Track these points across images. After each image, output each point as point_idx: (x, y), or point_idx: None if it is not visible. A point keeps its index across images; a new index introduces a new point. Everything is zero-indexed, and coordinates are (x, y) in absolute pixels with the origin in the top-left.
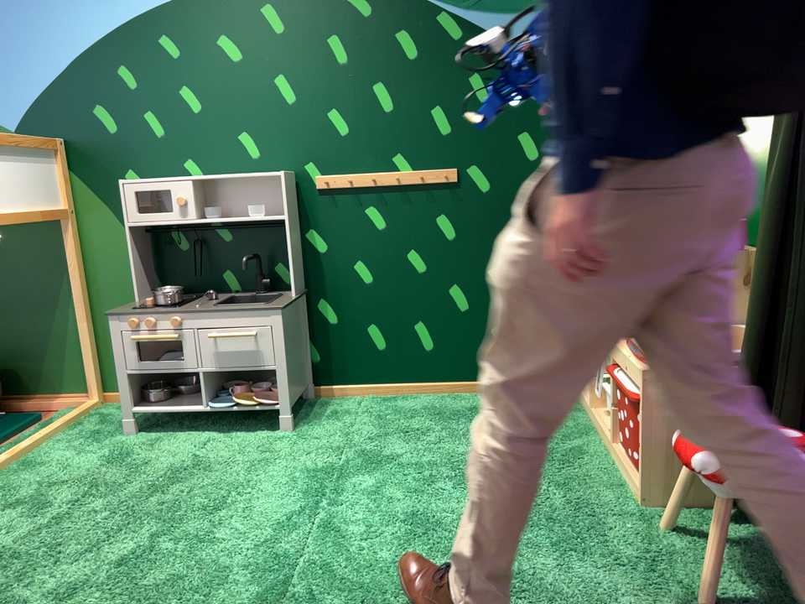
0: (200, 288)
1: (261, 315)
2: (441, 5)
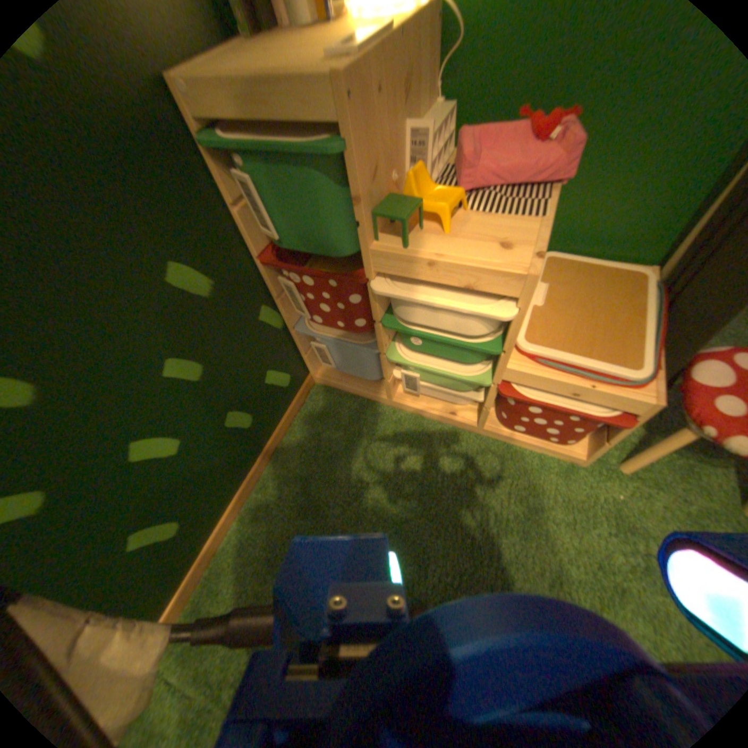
0: None
1: None
2: None
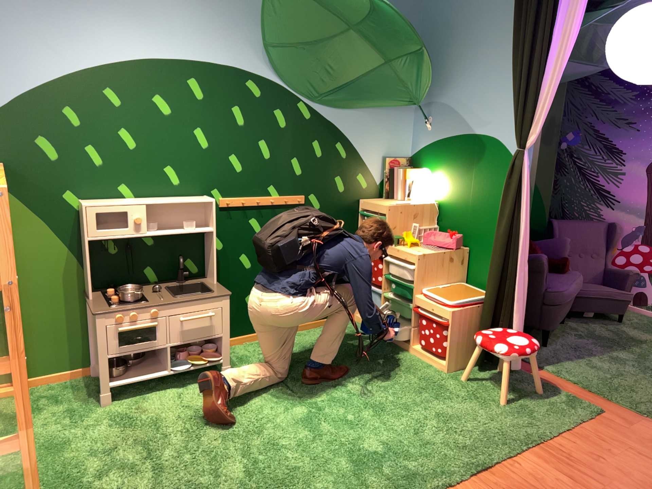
0: (130, 281)
1: (219, 299)
2: (301, 100)
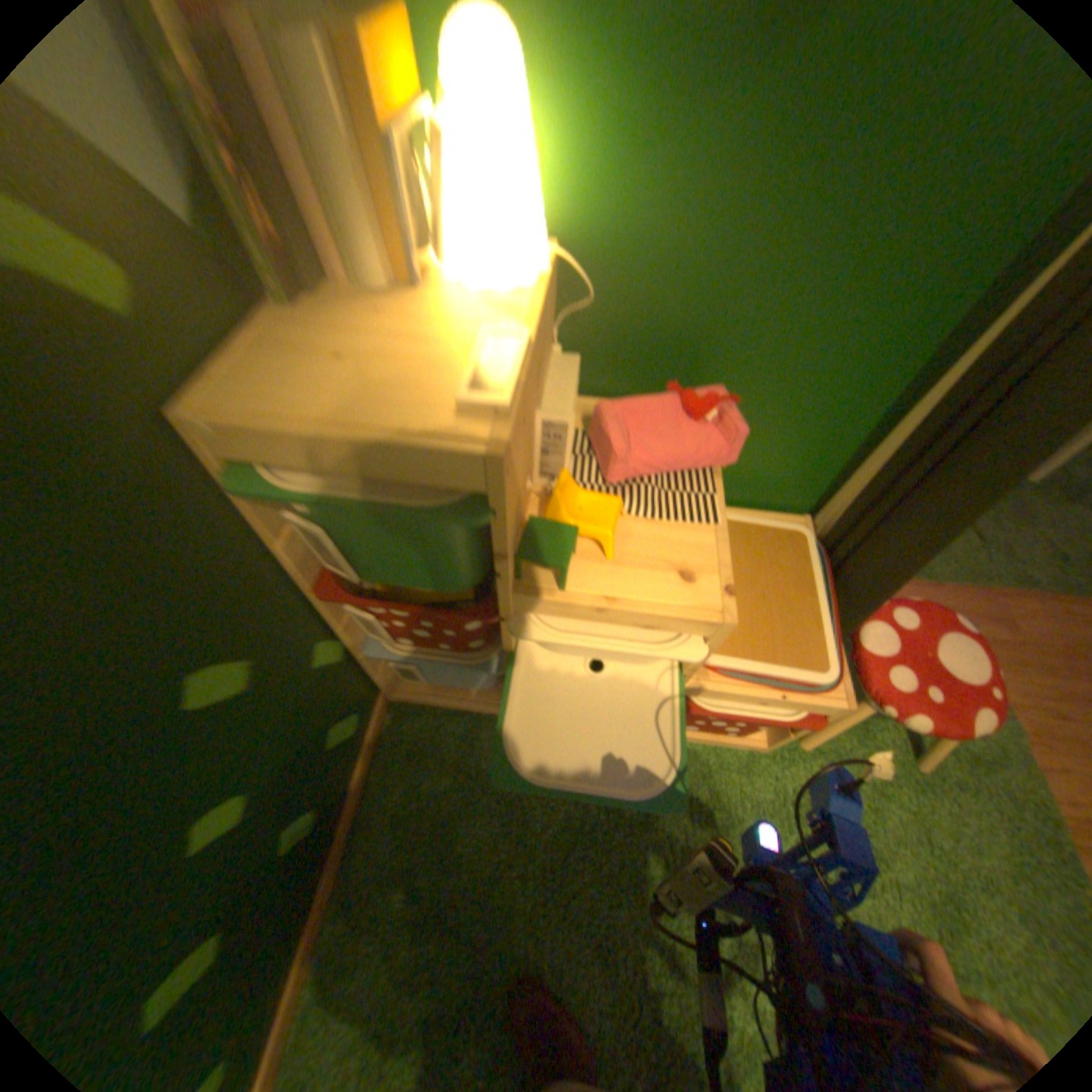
0: None
1: None
2: None
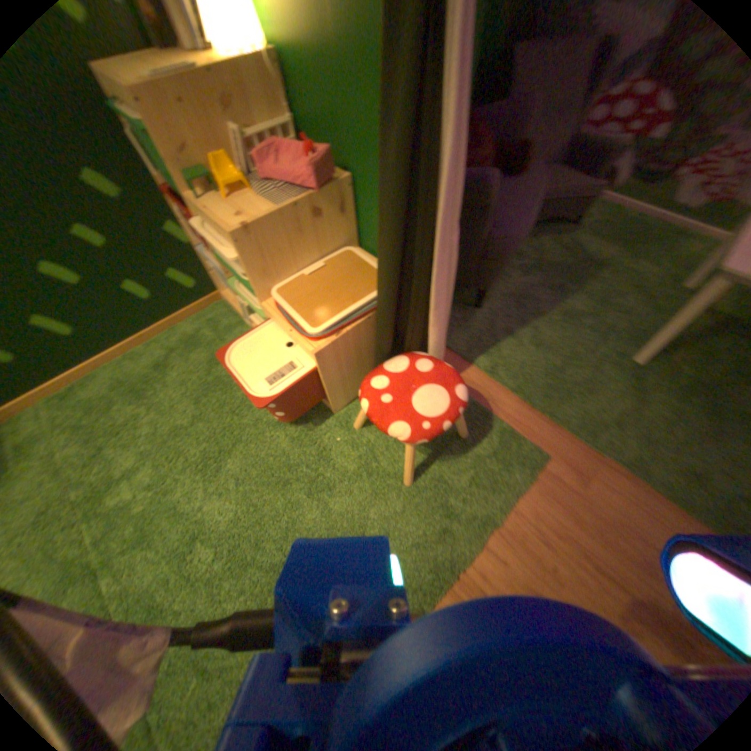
0: None
1: None
2: None
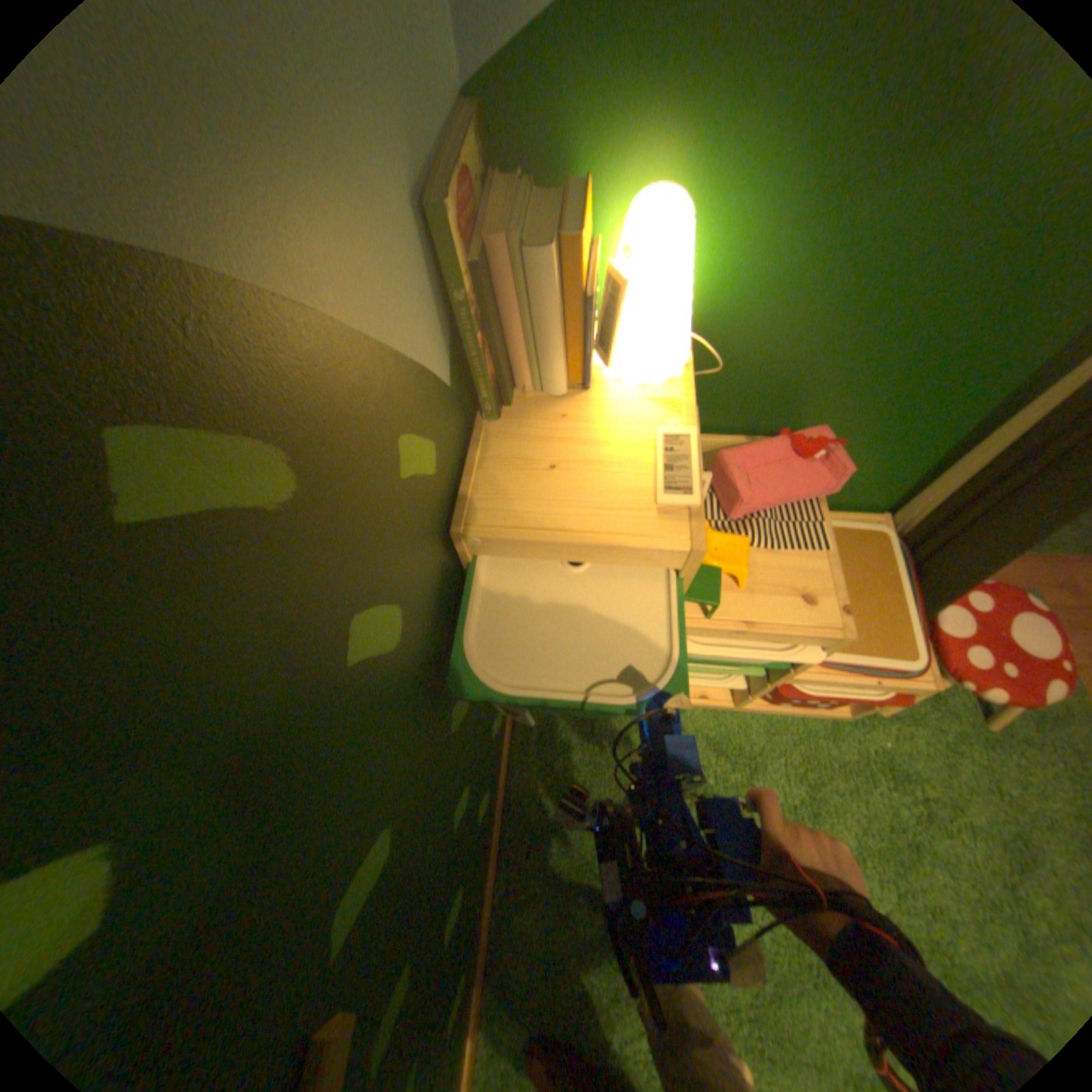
0: None
1: None
2: None
